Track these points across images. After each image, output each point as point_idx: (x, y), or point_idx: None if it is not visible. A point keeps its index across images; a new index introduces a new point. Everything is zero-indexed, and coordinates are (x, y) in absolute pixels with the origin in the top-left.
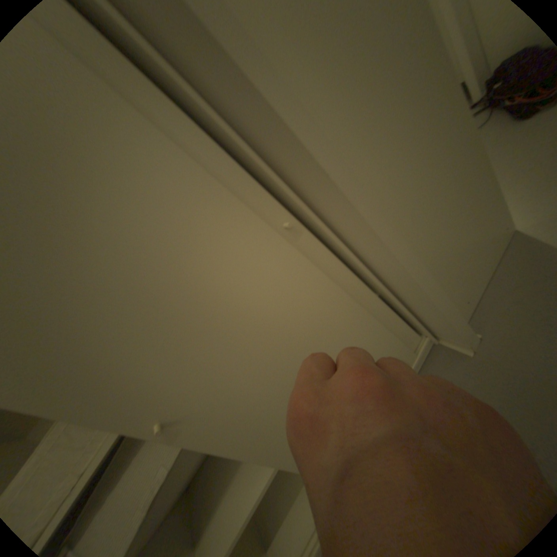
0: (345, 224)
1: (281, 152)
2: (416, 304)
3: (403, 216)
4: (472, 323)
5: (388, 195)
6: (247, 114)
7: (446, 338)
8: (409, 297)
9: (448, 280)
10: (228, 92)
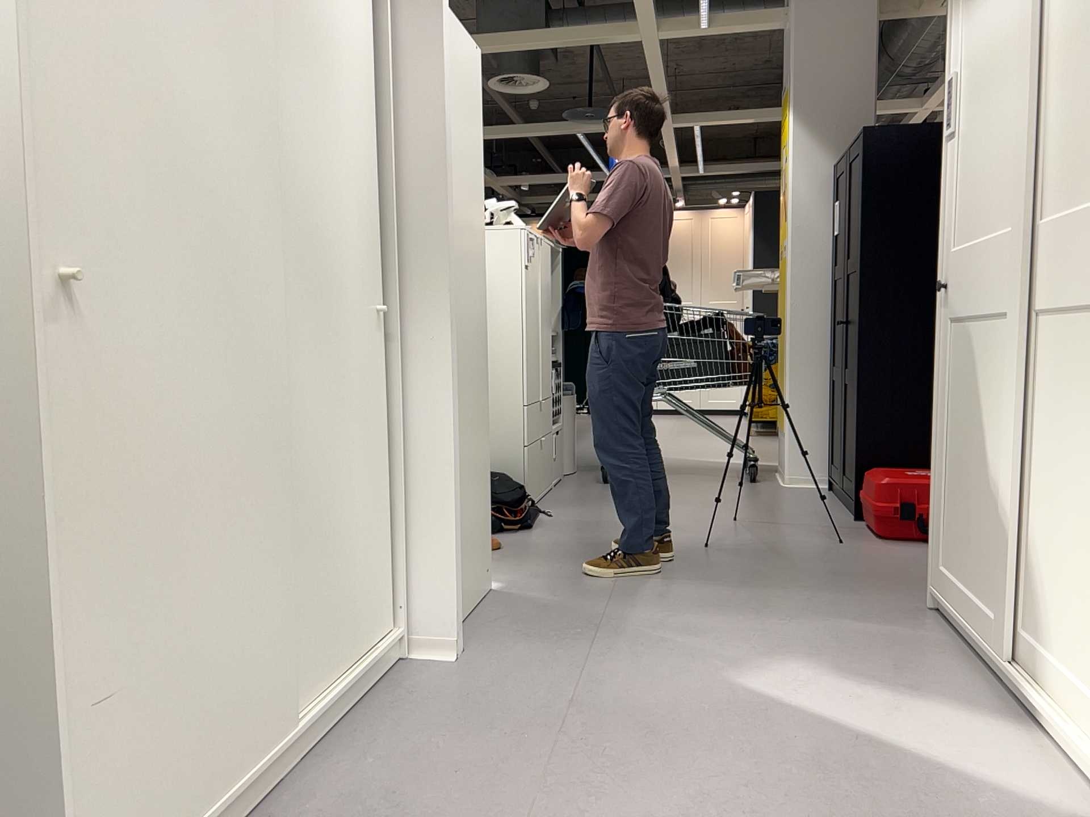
0: (425, 353)
1: (424, 258)
2: (428, 519)
3: (452, 401)
4: (456, 630)
5: (452, 370)
6: (423, 220)
7: (430, 626)
8: (428, 500)
9: (455, 526)
10: (423, 201)
